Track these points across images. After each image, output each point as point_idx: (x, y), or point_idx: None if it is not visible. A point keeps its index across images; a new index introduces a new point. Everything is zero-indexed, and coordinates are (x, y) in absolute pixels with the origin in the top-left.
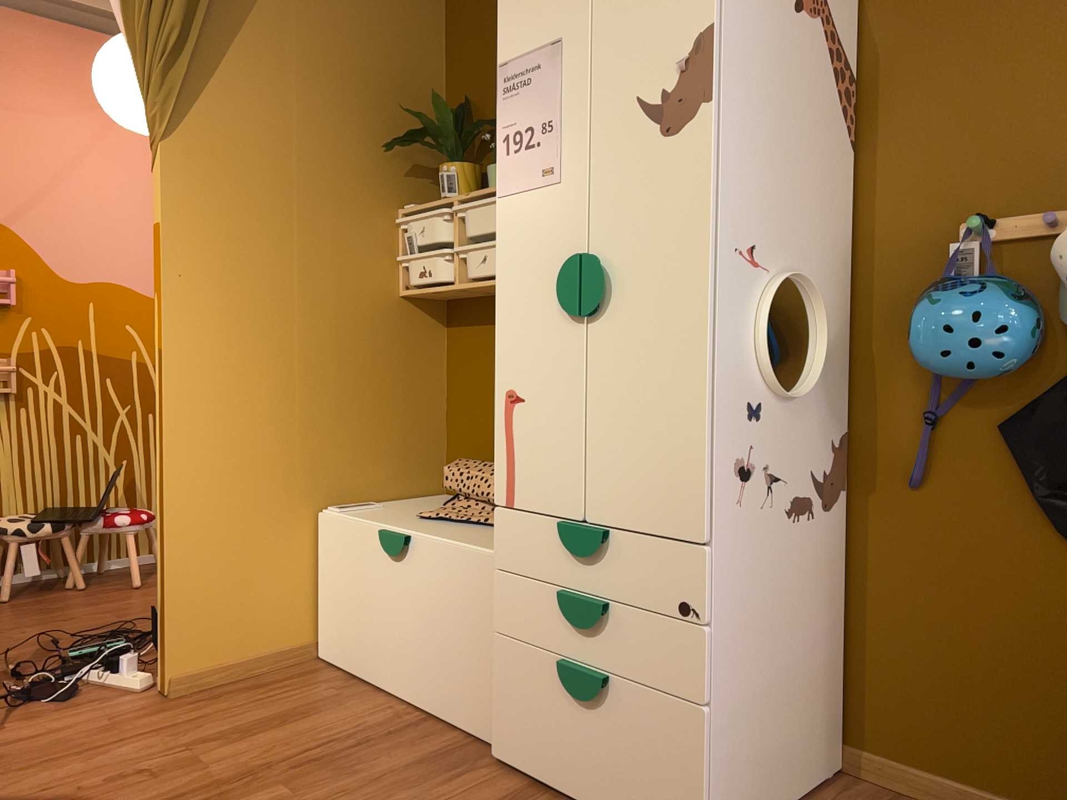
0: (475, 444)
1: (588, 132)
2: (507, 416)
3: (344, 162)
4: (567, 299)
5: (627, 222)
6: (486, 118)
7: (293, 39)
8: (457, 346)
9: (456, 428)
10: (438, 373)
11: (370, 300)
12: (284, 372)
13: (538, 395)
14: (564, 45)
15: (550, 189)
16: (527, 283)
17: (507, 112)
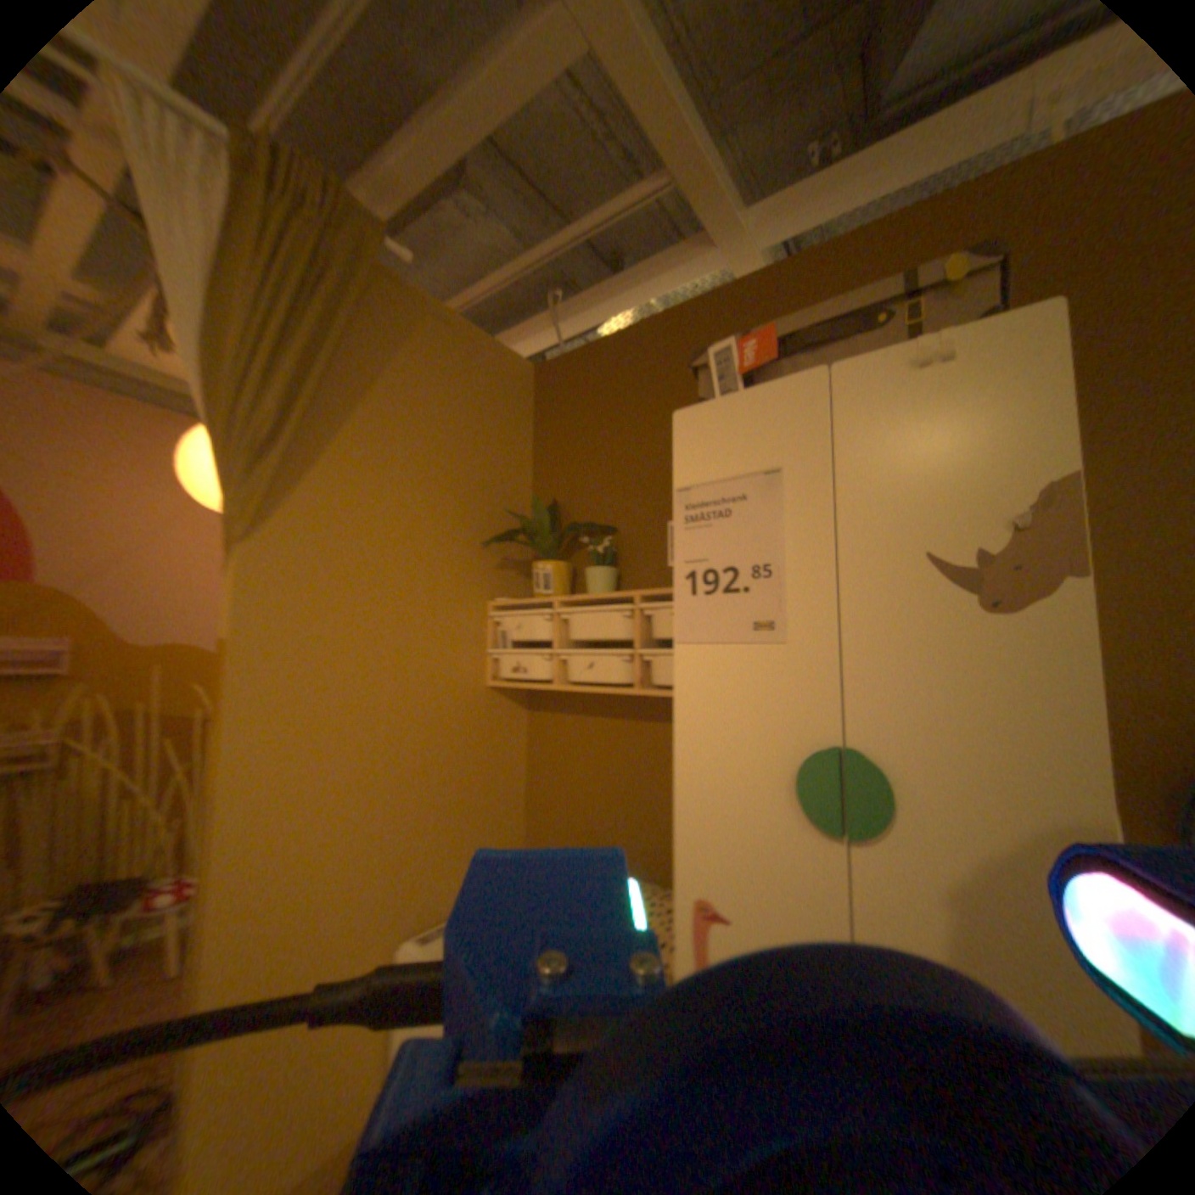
0: (560, 837)
1: (835, 587)
2: (699, 936)
3: (440, 558)
4: (819, 812)
5: (921, 719)
6: (578, 521)
7: (395, 437)
8: (540, 733)
9: (539, 816)
10: (520, 759)
11: (460, 696)
12: (366, 793)
13: (757, 925)
14: (786, 475)
15: (768, 650)
16: (731, 765)
17: (692, 544)
